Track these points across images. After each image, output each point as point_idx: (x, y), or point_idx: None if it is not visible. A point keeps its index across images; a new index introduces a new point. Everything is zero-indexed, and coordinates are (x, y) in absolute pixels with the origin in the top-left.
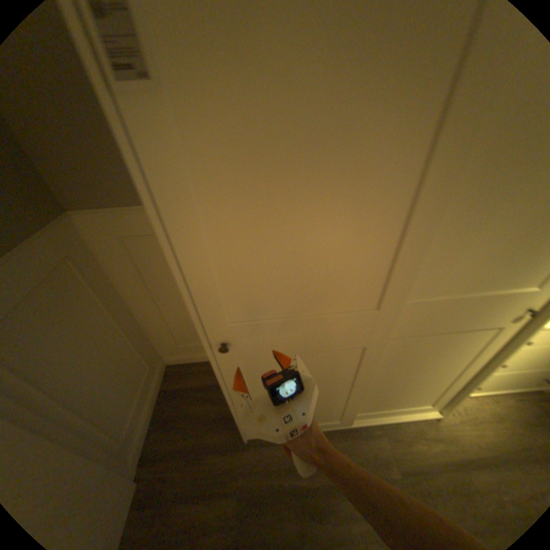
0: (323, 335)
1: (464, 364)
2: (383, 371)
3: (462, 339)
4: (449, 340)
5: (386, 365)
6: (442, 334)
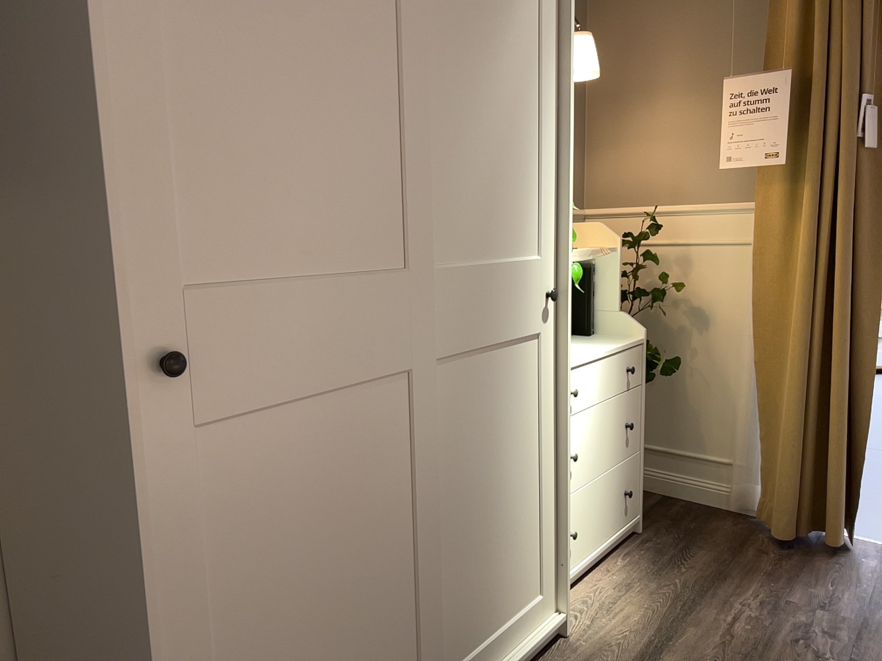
0: (361, 326)
1: (528, 422)
2: (448, 456)
3: (507, 357)
4: (496, 360)
5: (448, 436)
6: (486, 344)
